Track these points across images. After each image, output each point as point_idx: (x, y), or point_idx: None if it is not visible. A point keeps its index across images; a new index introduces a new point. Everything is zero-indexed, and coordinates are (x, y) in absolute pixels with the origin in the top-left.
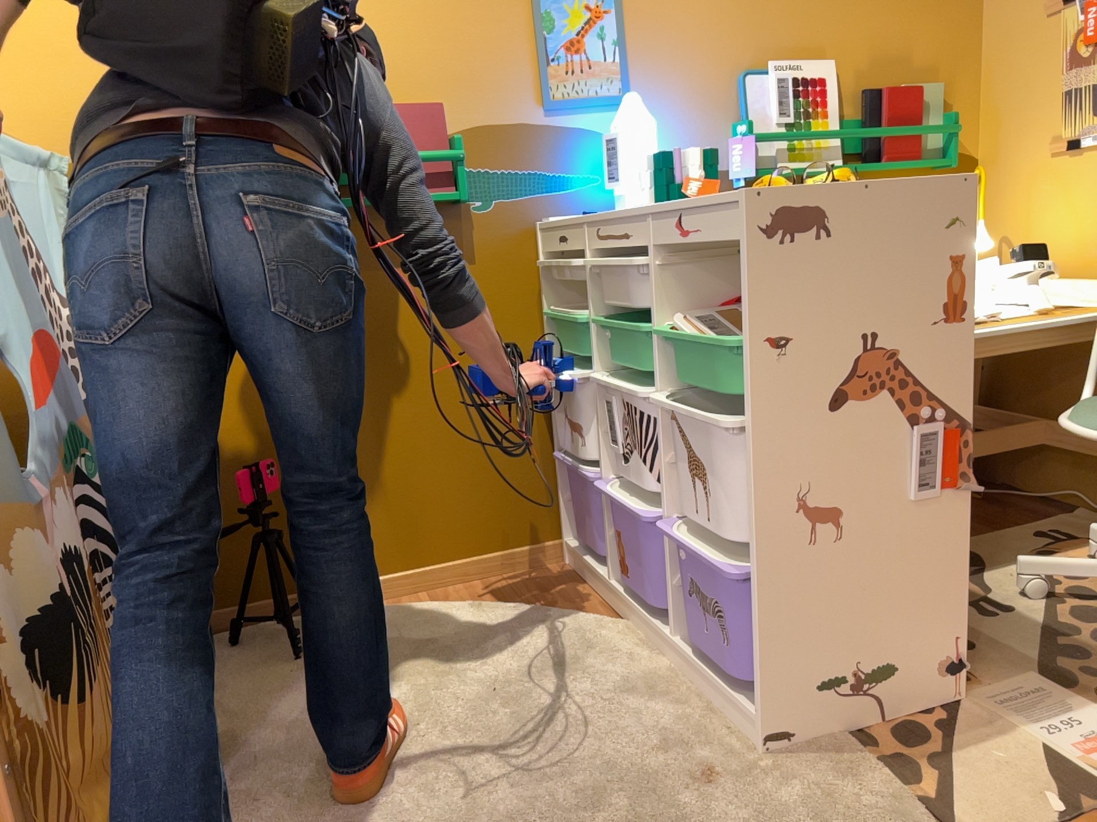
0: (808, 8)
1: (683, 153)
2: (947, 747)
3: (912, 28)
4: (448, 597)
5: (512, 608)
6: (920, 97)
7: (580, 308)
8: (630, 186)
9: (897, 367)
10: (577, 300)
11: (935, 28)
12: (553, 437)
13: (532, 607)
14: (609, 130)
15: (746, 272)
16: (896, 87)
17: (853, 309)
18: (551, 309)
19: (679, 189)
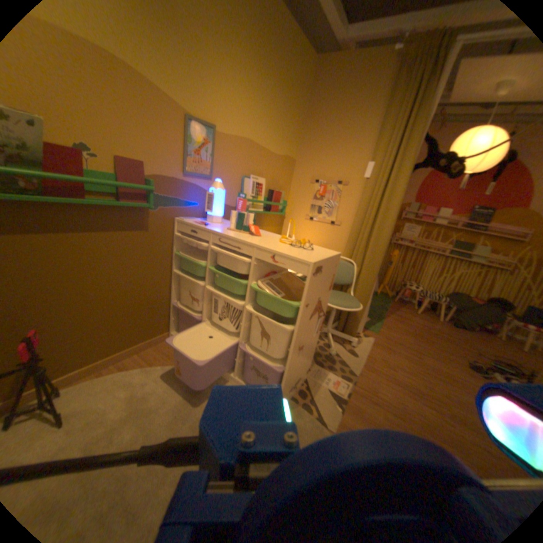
0: (262, 161)
1: (247, 213)
2: (312, 395)
3: (281, 174)
4: (128, 368)
5: (163, 370)
6: (281, 195)
7: (194, 256)
8: (217, 214)
9: (322, 304)
10: (187, 249)
11: (285, 175)
12: (171, 298)
13: (170, 367)
14: (205, 187)
15: (306, 284)
16: (278, 191)
17: (321, 292)
18: (178, 253)
19: (245, 226)
